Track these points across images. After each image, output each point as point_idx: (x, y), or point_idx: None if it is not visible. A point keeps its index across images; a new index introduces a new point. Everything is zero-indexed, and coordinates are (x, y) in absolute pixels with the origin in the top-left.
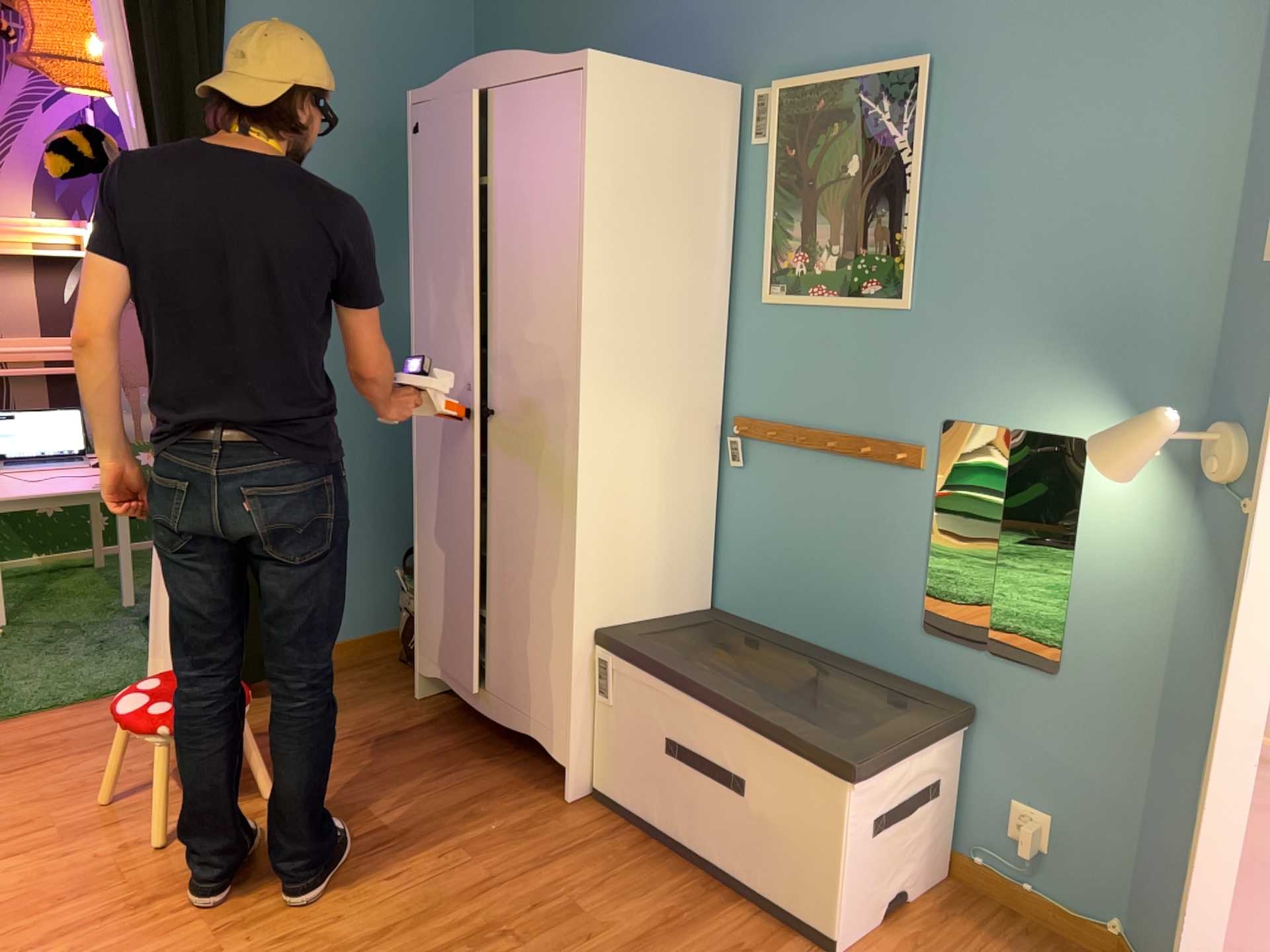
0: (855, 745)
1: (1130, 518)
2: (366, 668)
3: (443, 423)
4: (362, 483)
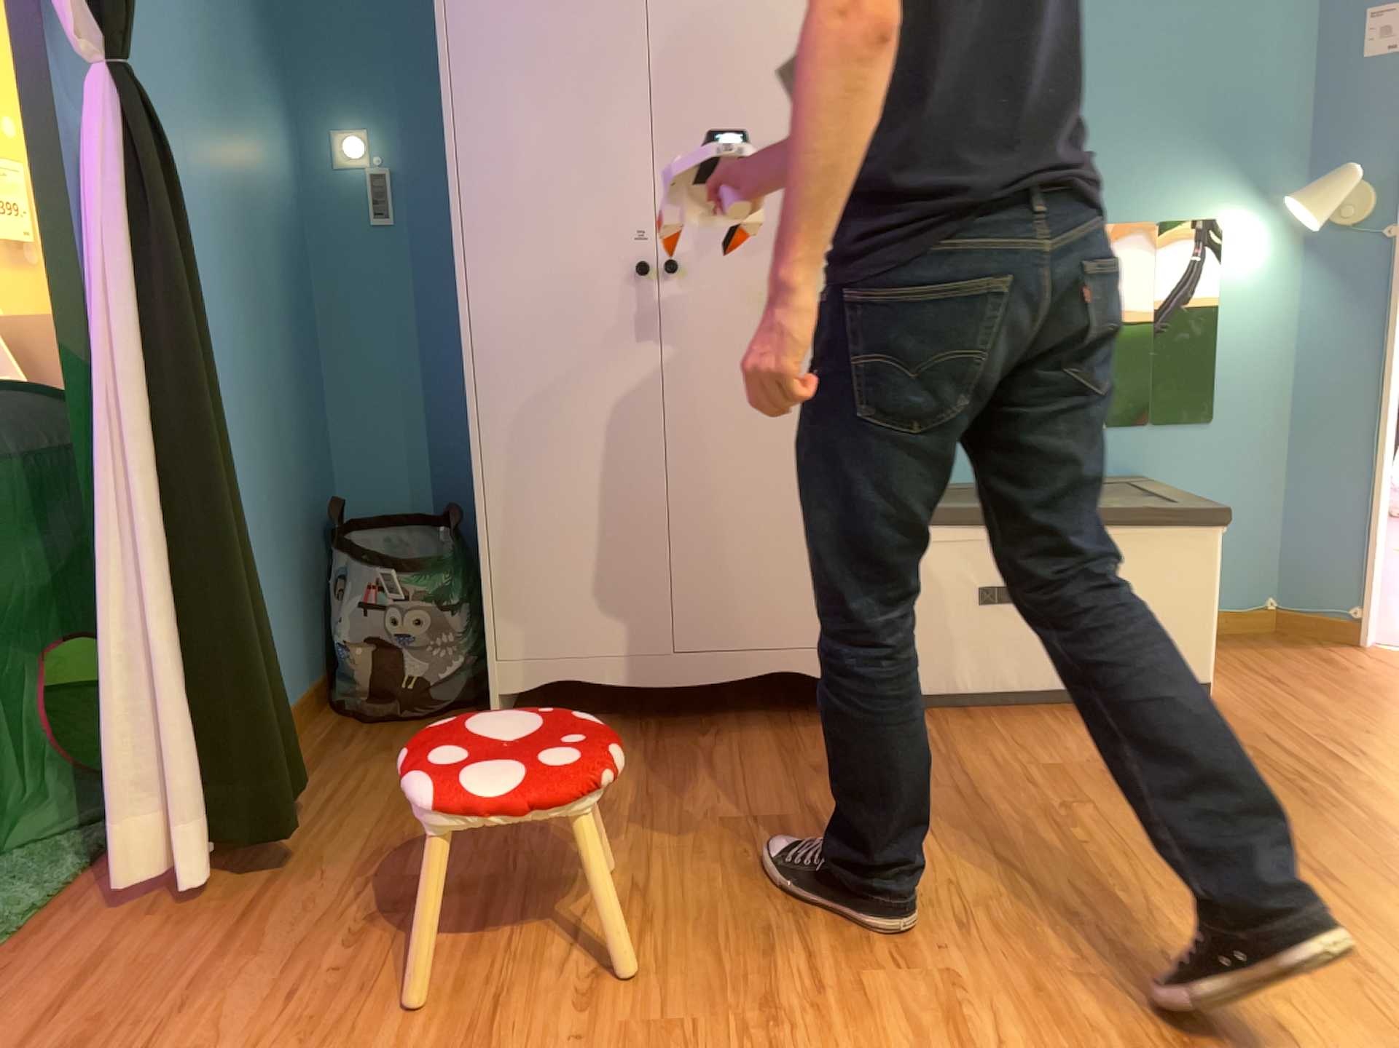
0: (1186, 504)
1: (1261, 277)
2: (350, 736)
3: (545, 305)
4: (263, 459)
